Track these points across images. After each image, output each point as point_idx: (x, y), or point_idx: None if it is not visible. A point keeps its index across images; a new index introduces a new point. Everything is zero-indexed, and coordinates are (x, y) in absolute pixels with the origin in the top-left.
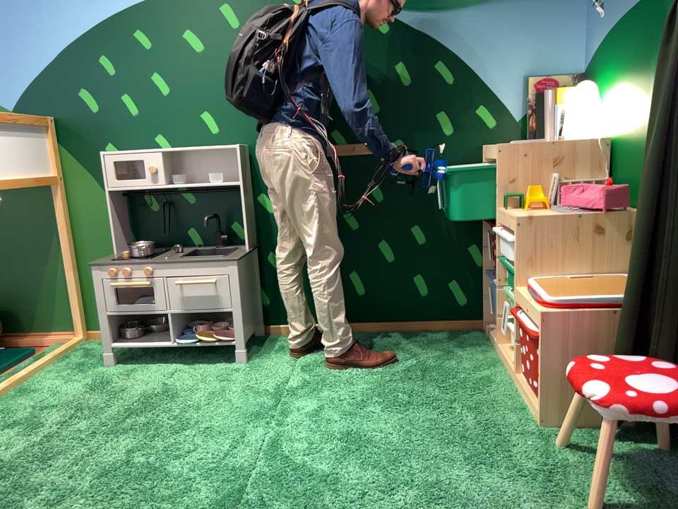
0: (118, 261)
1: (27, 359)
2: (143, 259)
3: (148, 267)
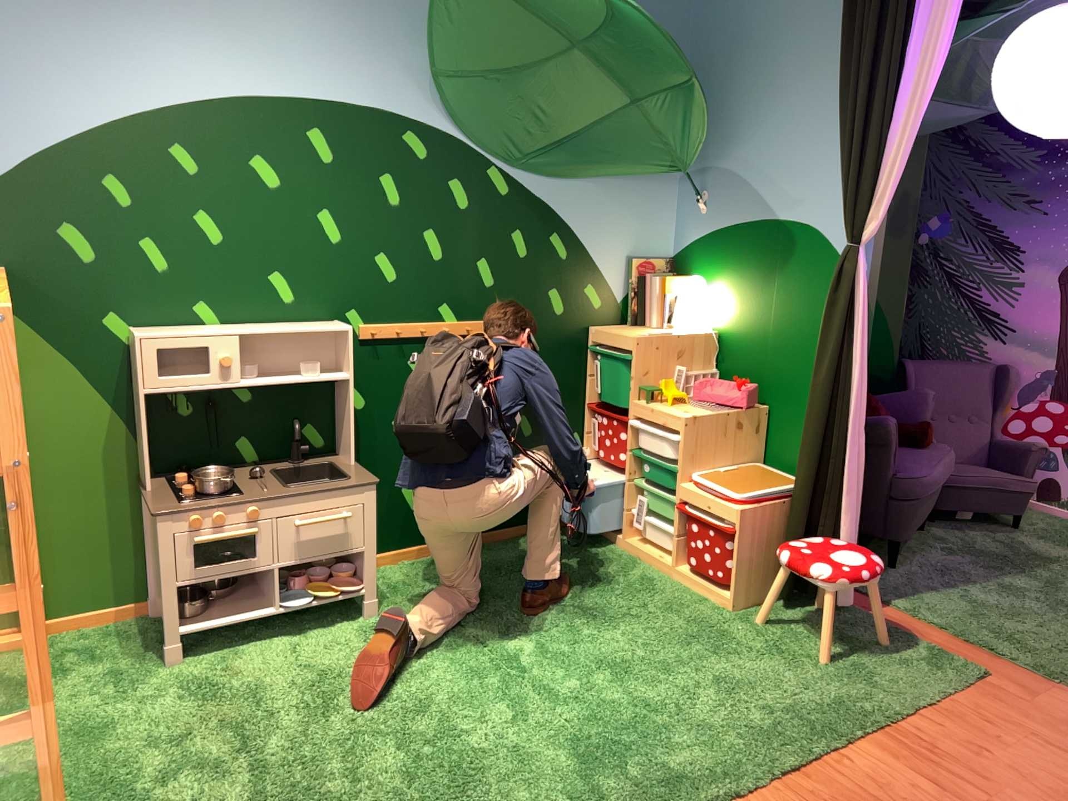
0: (194, 499)
1: None
2: (234, 493)
3: (259, 505)
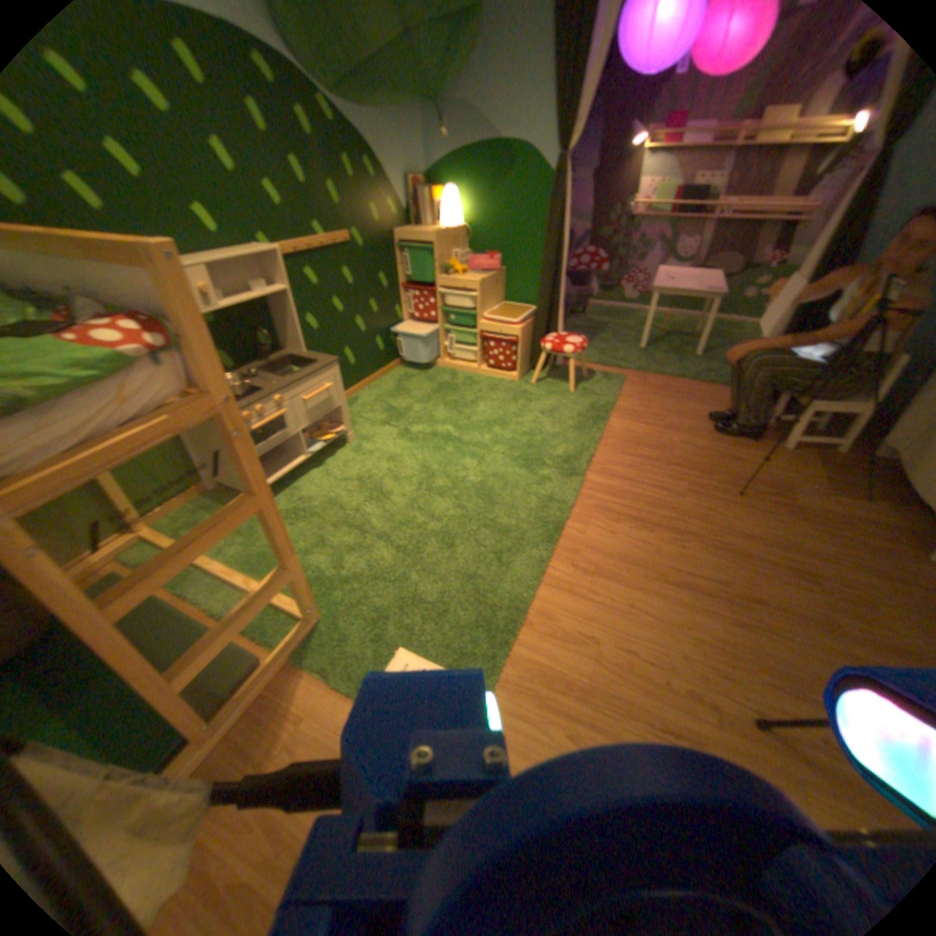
0: None
1: None
2: (246, 392)
3: (271, 394)
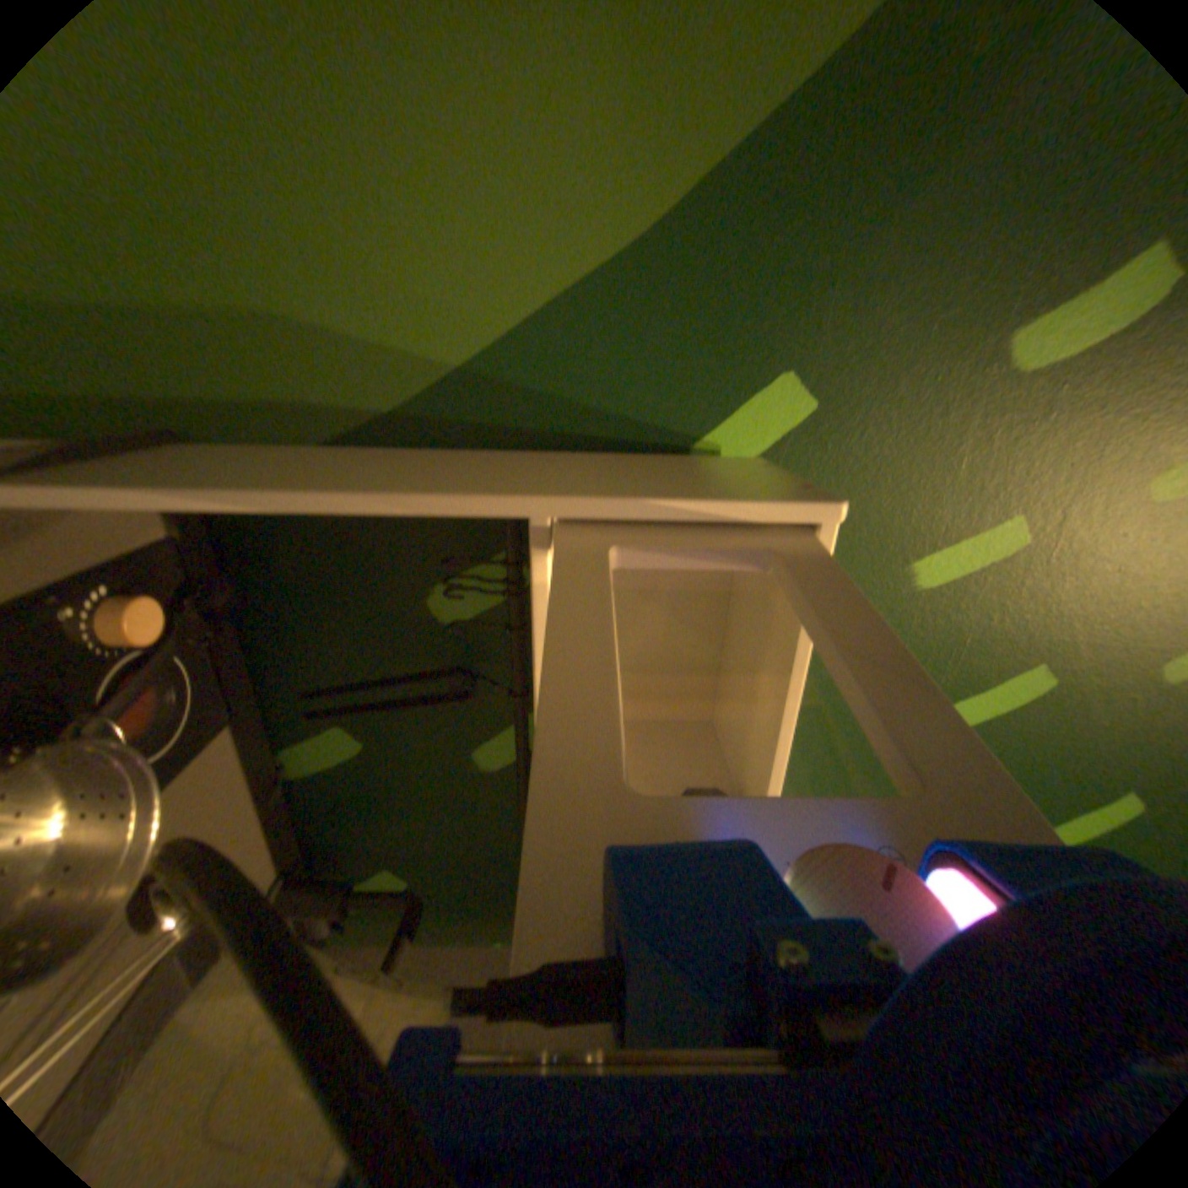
0: None
1: None
2: None
3: None
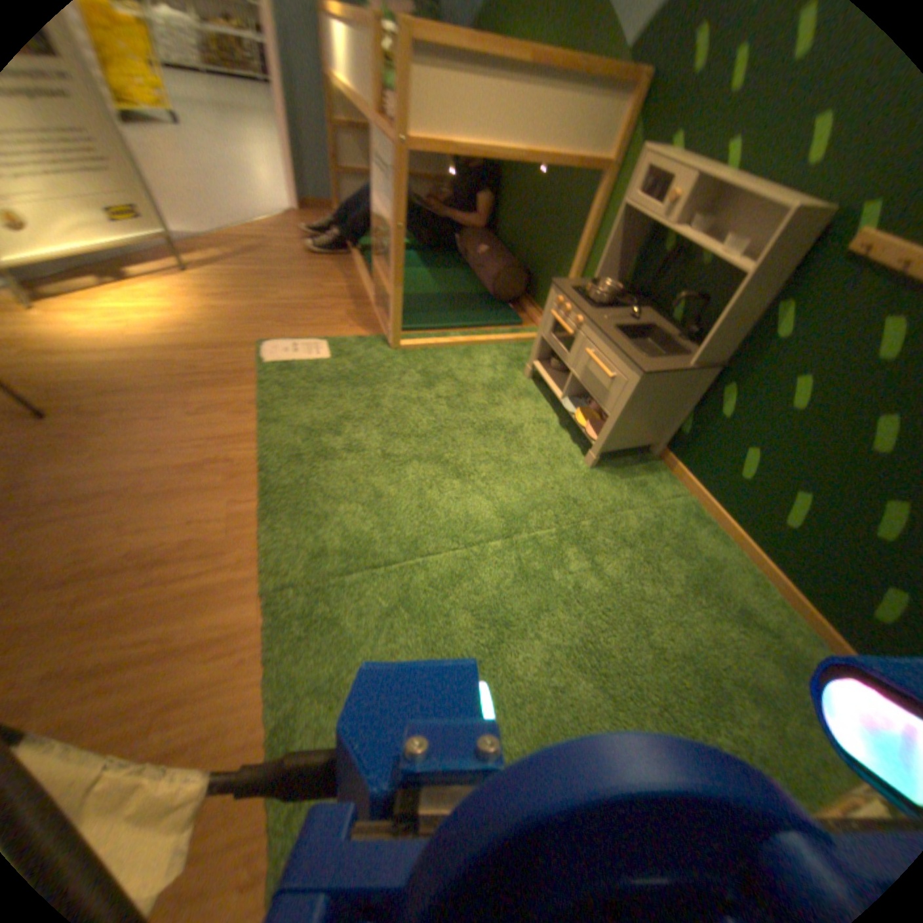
0: (578, 291)
1: (511, 327)
2: (592, 304)
3: (581, 317)
